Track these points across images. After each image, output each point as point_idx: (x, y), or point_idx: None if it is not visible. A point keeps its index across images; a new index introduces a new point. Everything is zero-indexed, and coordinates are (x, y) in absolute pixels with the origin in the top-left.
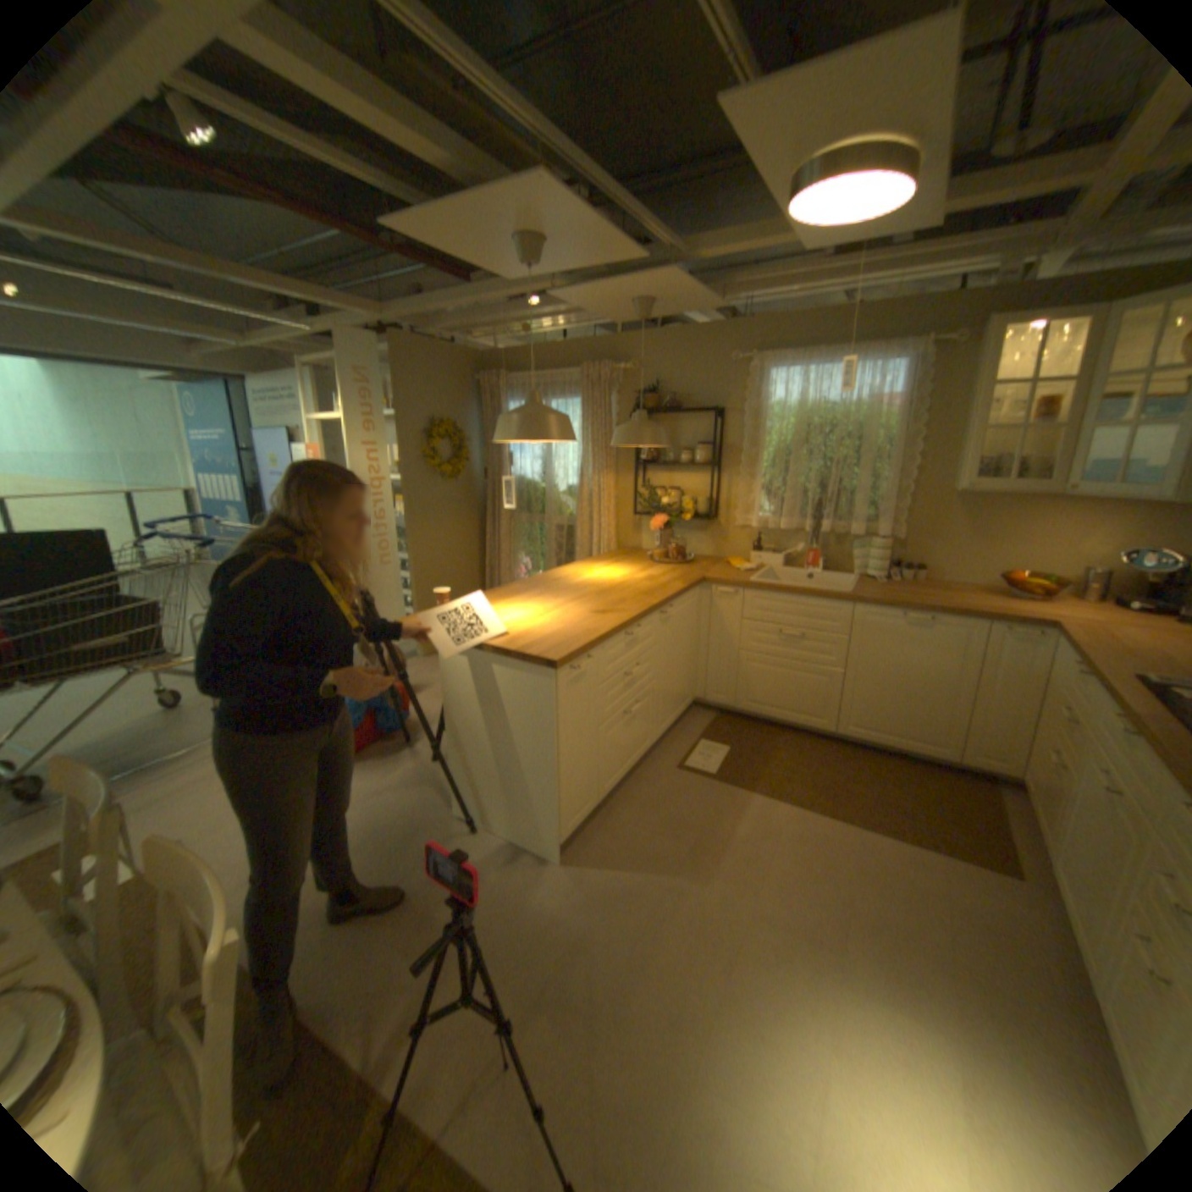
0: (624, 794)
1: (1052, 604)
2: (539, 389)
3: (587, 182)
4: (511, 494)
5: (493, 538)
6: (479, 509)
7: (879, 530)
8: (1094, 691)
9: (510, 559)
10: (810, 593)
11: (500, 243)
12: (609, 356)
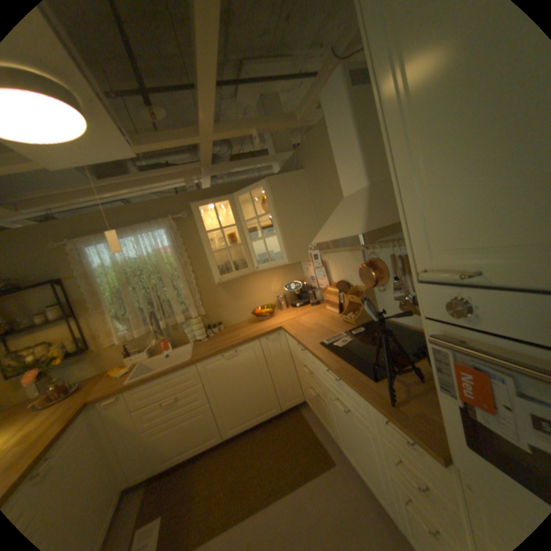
0: None
1: (274, 317)
2: None
3: None
4: None
5: None
6: None
7: (191, 315)
8: (310, 356)
9: None
10: (167, 372)
11: None
12: None
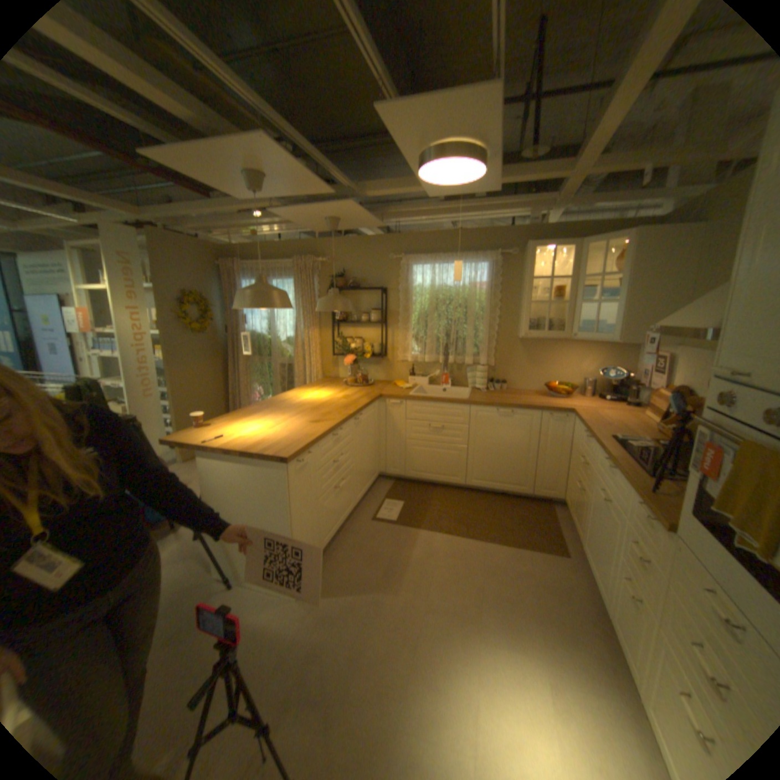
0: (337, 543)
1: (570, 399)
2: (263, 273)
3: (291, 142)
4: (246, 343)
5: (233, 374)
6: (222, 354)
7: (480, 361)
8: (593, 446)
9: (247, 388)
10: (445, 401)
11: (232, 175)
12: (311, 253)
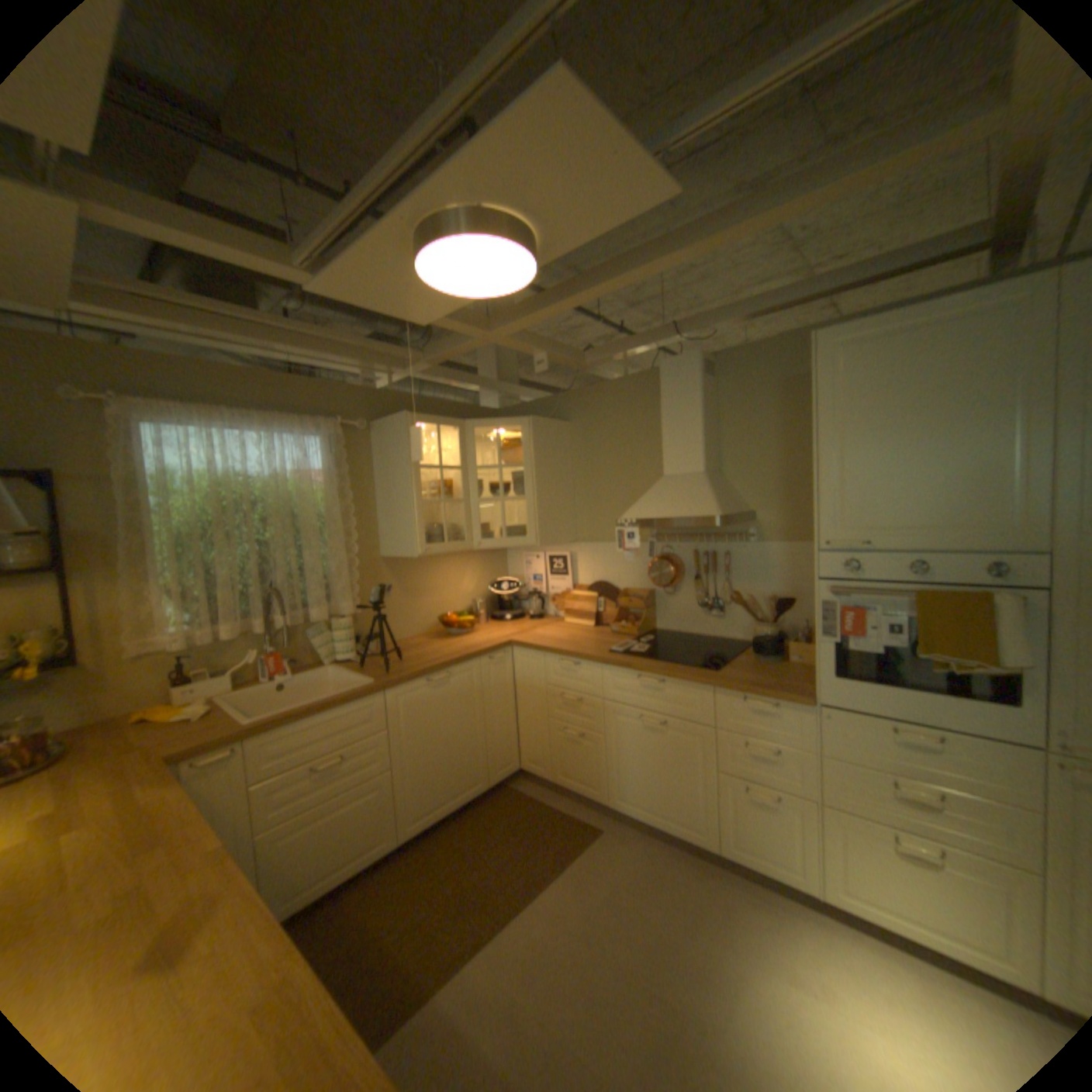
0: None
1: (477, 632)
2: None
3: None
4: None
5: None
6: None
7: (340, 612)
8: (588, 673)
9: None
10: (340, 704)
11: None
12: None
